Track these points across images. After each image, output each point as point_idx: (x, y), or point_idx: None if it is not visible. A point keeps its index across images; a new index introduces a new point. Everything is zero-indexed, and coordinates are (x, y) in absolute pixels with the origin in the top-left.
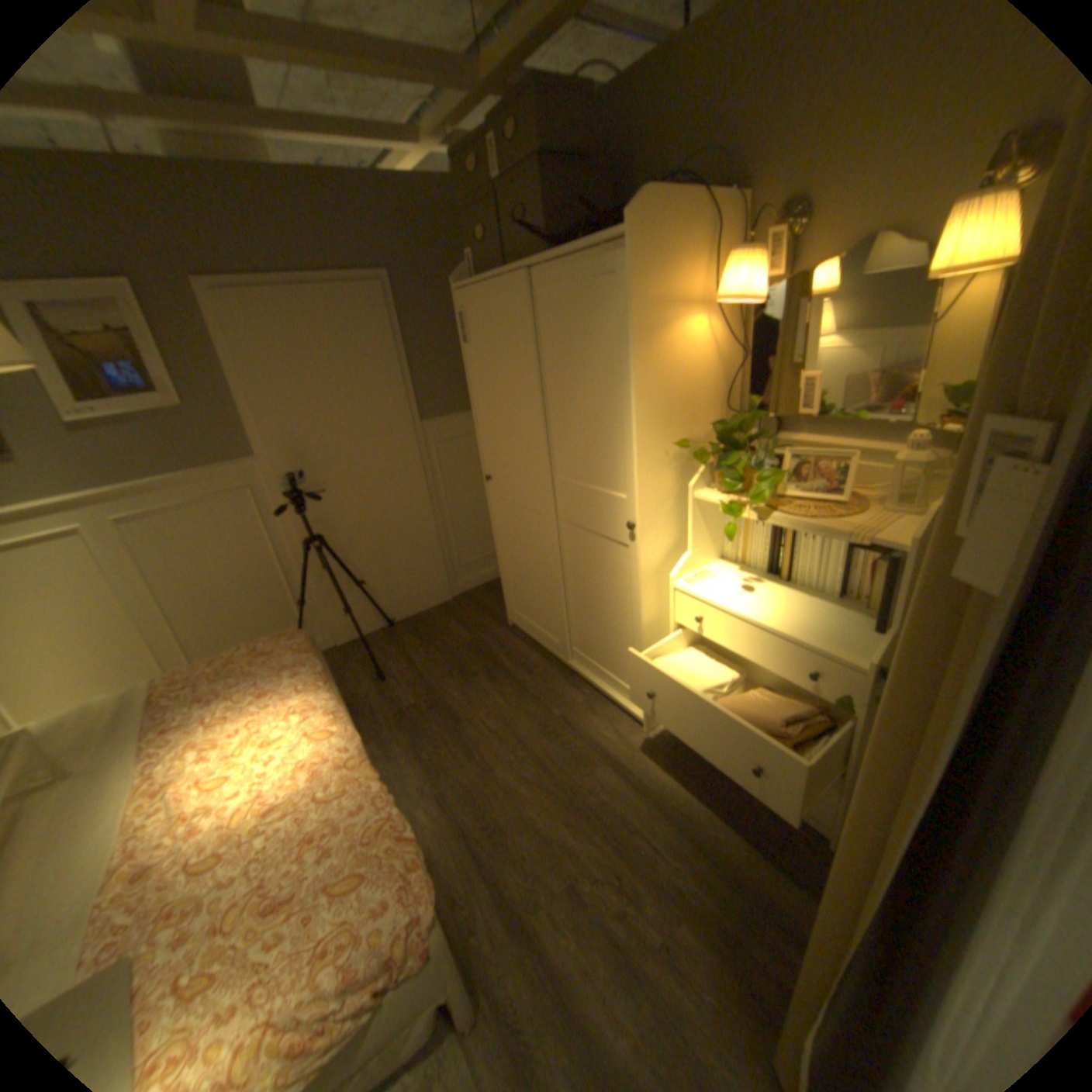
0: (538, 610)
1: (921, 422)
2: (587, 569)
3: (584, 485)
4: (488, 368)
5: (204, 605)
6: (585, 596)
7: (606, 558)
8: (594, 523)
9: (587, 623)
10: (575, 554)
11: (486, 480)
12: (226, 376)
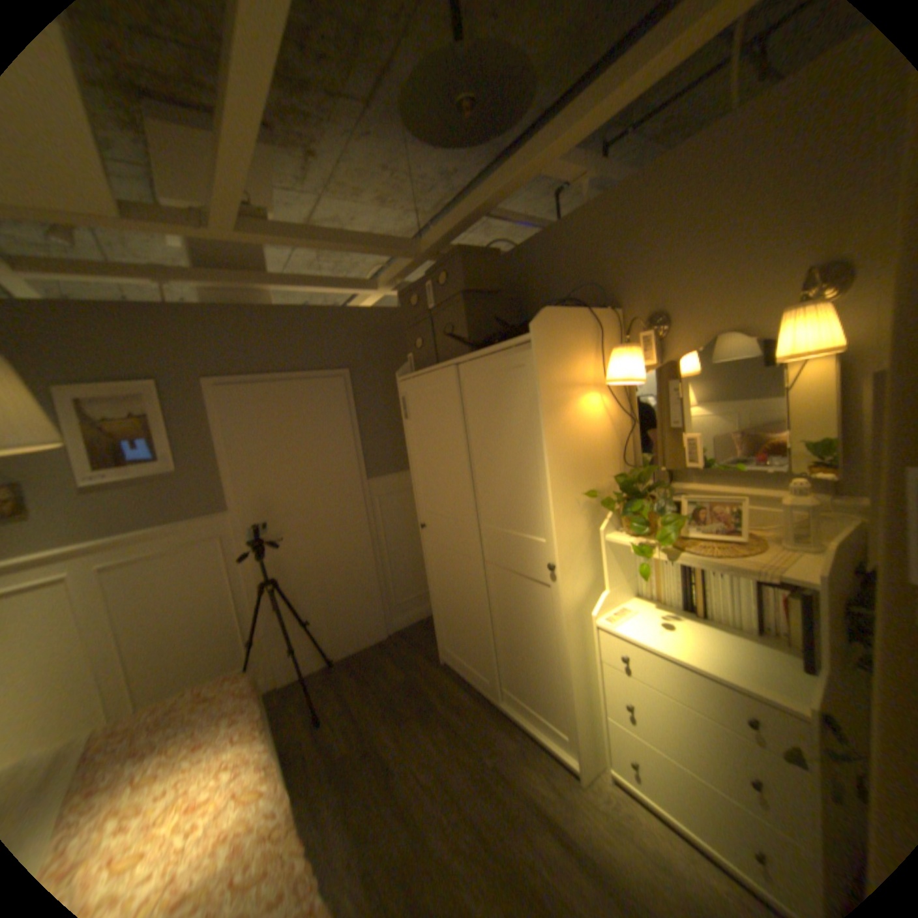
0: (468, 649)
1: (796, 472)
2: (513, 608)
3: (507, 530)
4: (425, 437)
5: (161, 646)
6: (513, 635)
7: (530, 598)
8: (518, 564)
9: (516, 663)
10: (502, 594)
11: (422, 526)
12: (217, 447)
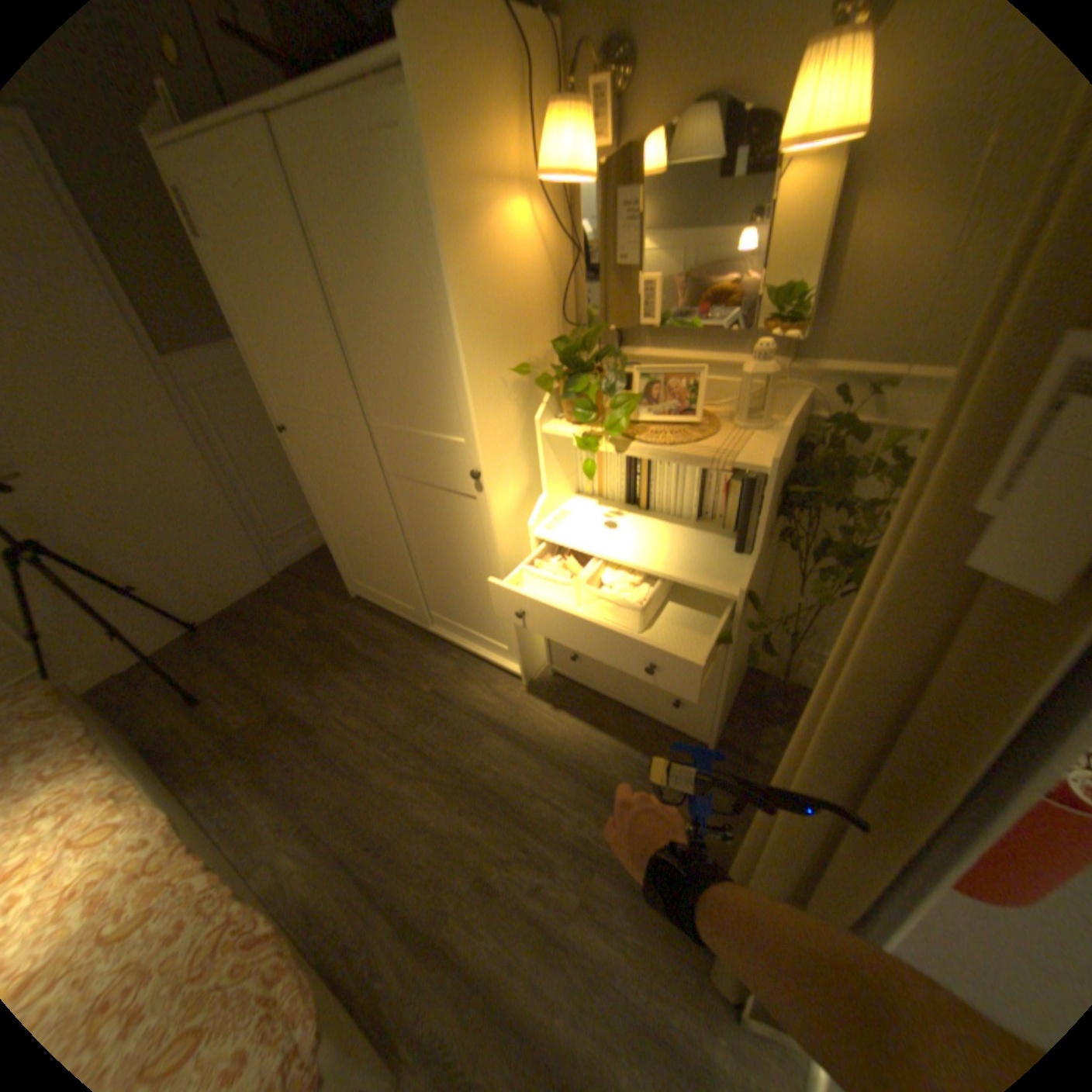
0: (383, 578)
1: (761, 329)
2: (432, 528)
3: (410, 429)
4: (244, 276)
5: None
6: (436, 557)
7: (452, 514)
8: (431, 474)
9: (444, 585)
10: (415, 512)
11: (280, 431)
12: None
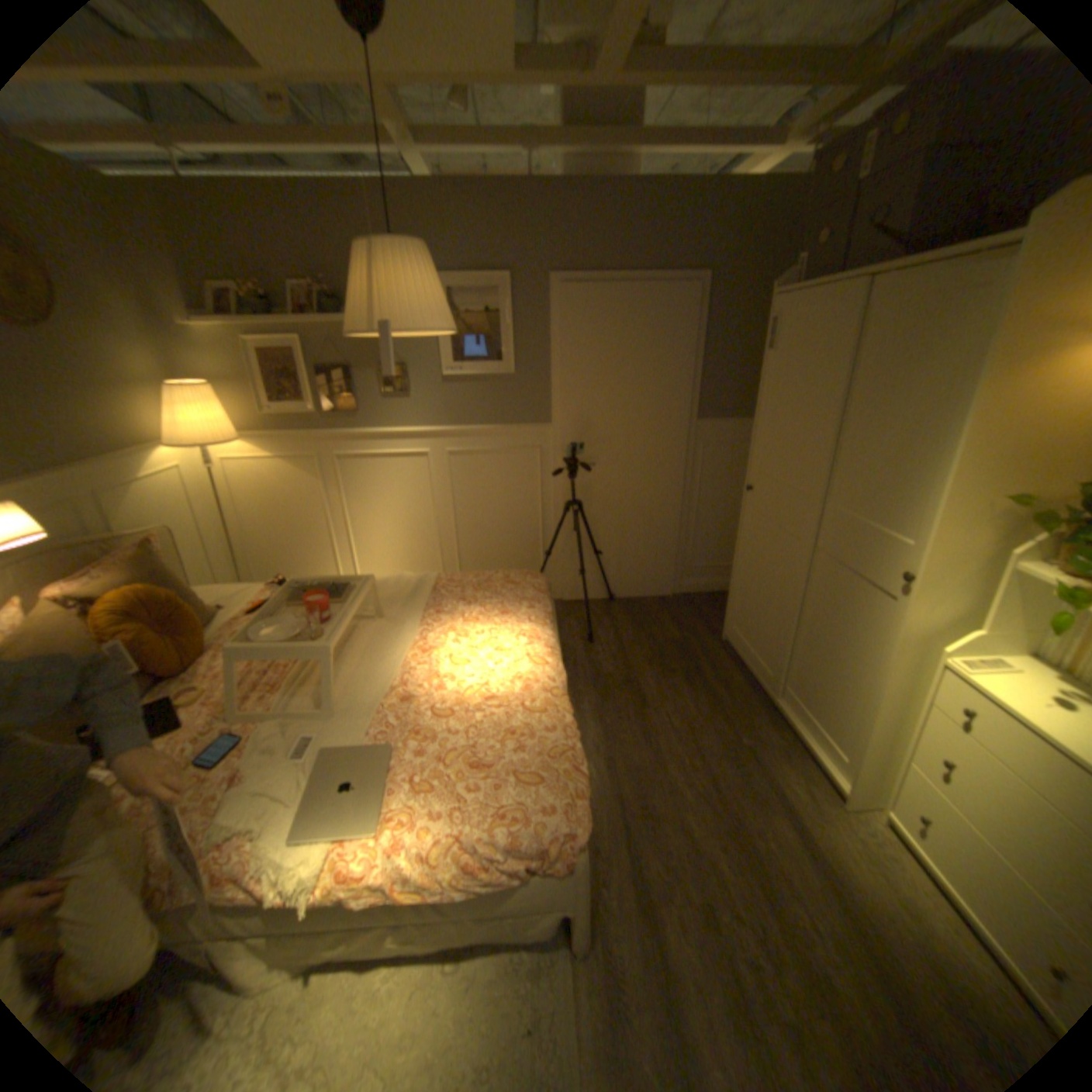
0: (762, 635)
1: None
2: (835, 610)
3: (864, 518)
4: (789, 377)
5: (484, 533)
6: (824, 638)
7: (864, 605)
8: (863, 562)
9: (816, 668)
10: (827, 590)
11: (749, 489)
12: (553, 356)
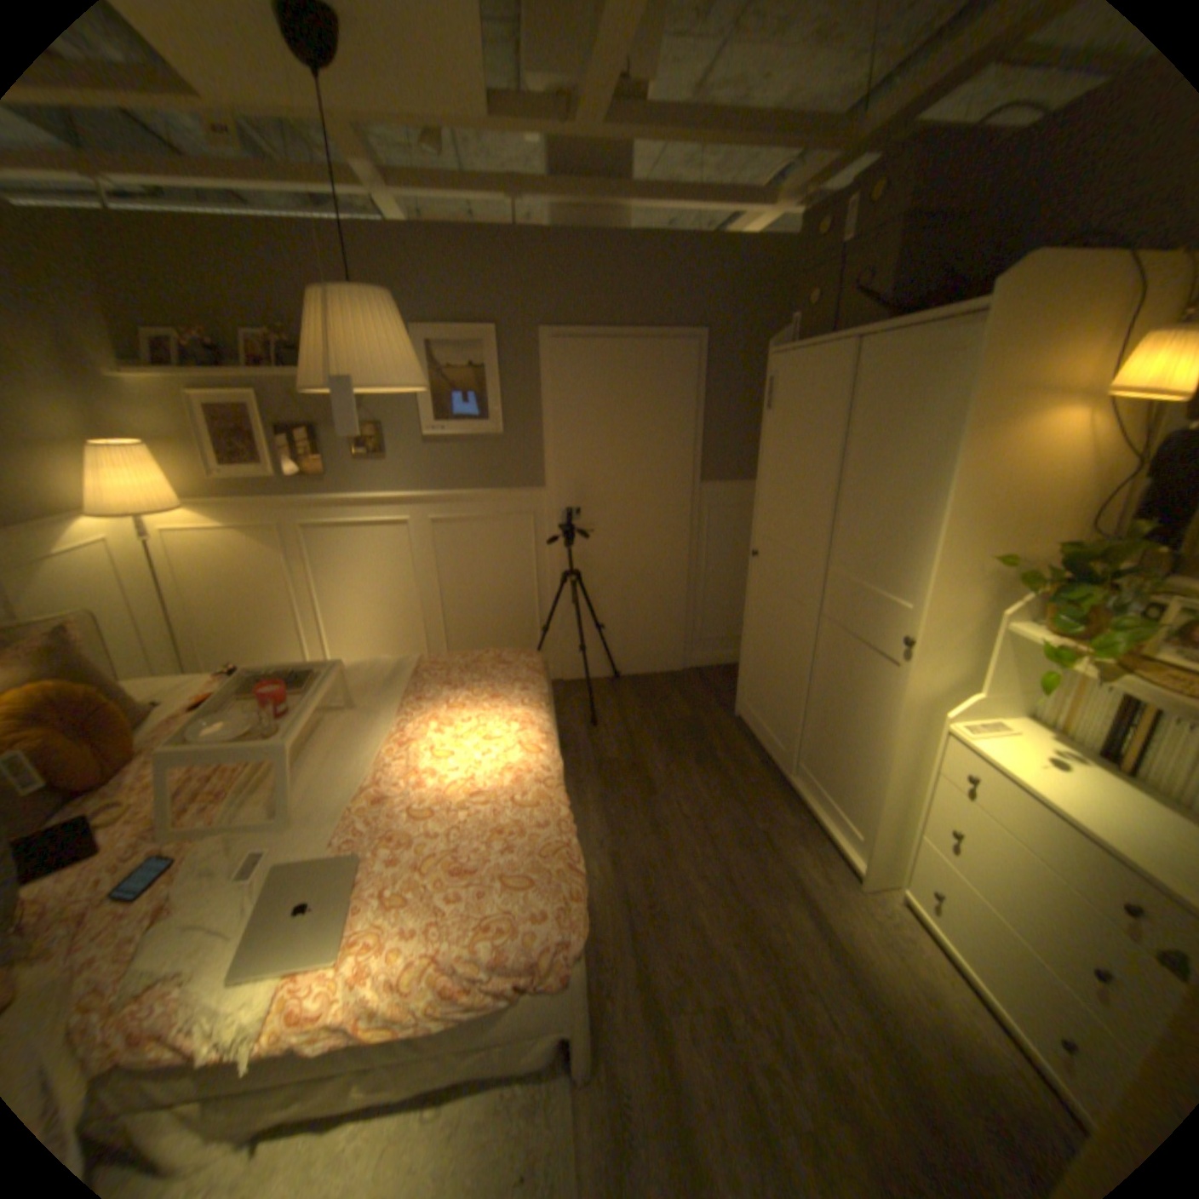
0: (773, 709)
1: None
2: (843, 679)
3: (865, 582)
4: (788, 438)
5: (474, 607)
6: (833, 709)
7: (870, 672)
8: (866, 628)
9: (828, 741)
10: (834, 658)
11: (754, 554)
12: (545, 414)
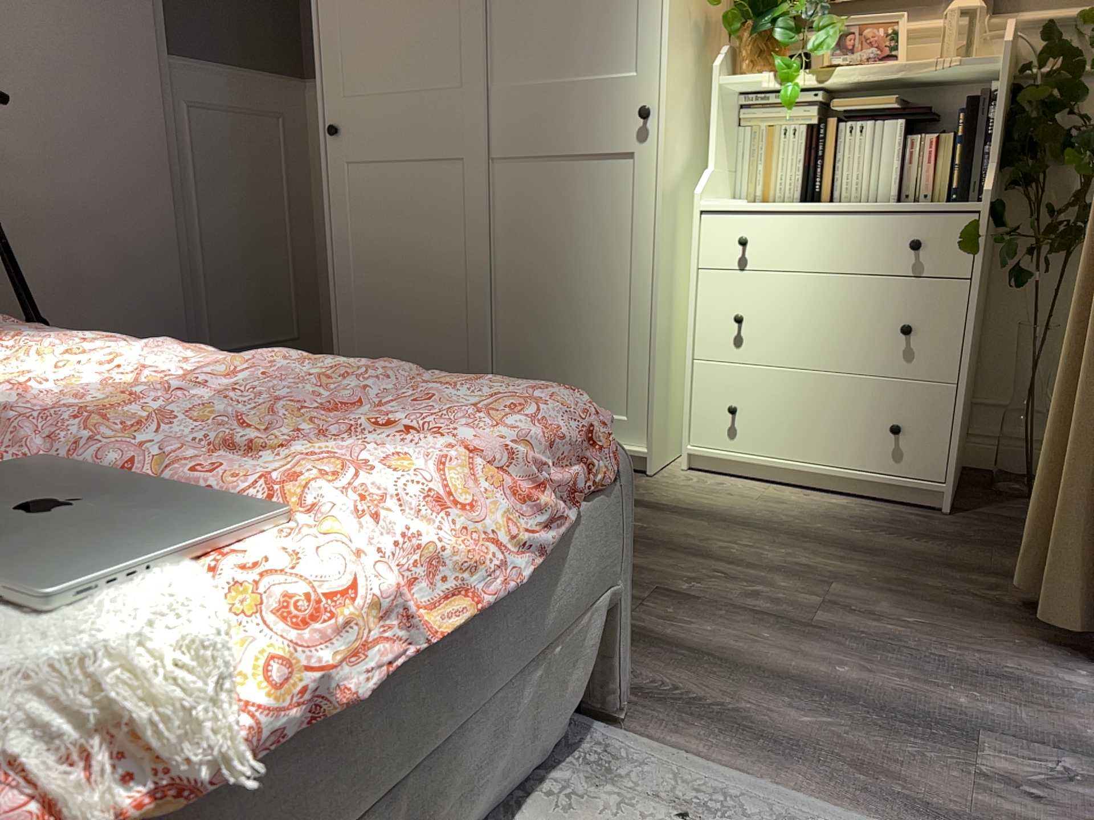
0: (425, 353)
1: None
2: (545, 228)
3: (555, 78)
4: None
5: None
6: (537, 280)
7: (587, 192)
8: (571, 135)
9: (537, 331)
10: (523, 210)
11: (333, 129)
12: None
